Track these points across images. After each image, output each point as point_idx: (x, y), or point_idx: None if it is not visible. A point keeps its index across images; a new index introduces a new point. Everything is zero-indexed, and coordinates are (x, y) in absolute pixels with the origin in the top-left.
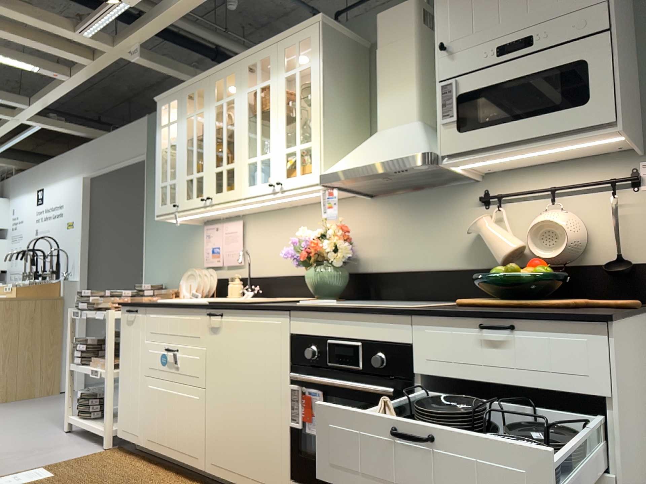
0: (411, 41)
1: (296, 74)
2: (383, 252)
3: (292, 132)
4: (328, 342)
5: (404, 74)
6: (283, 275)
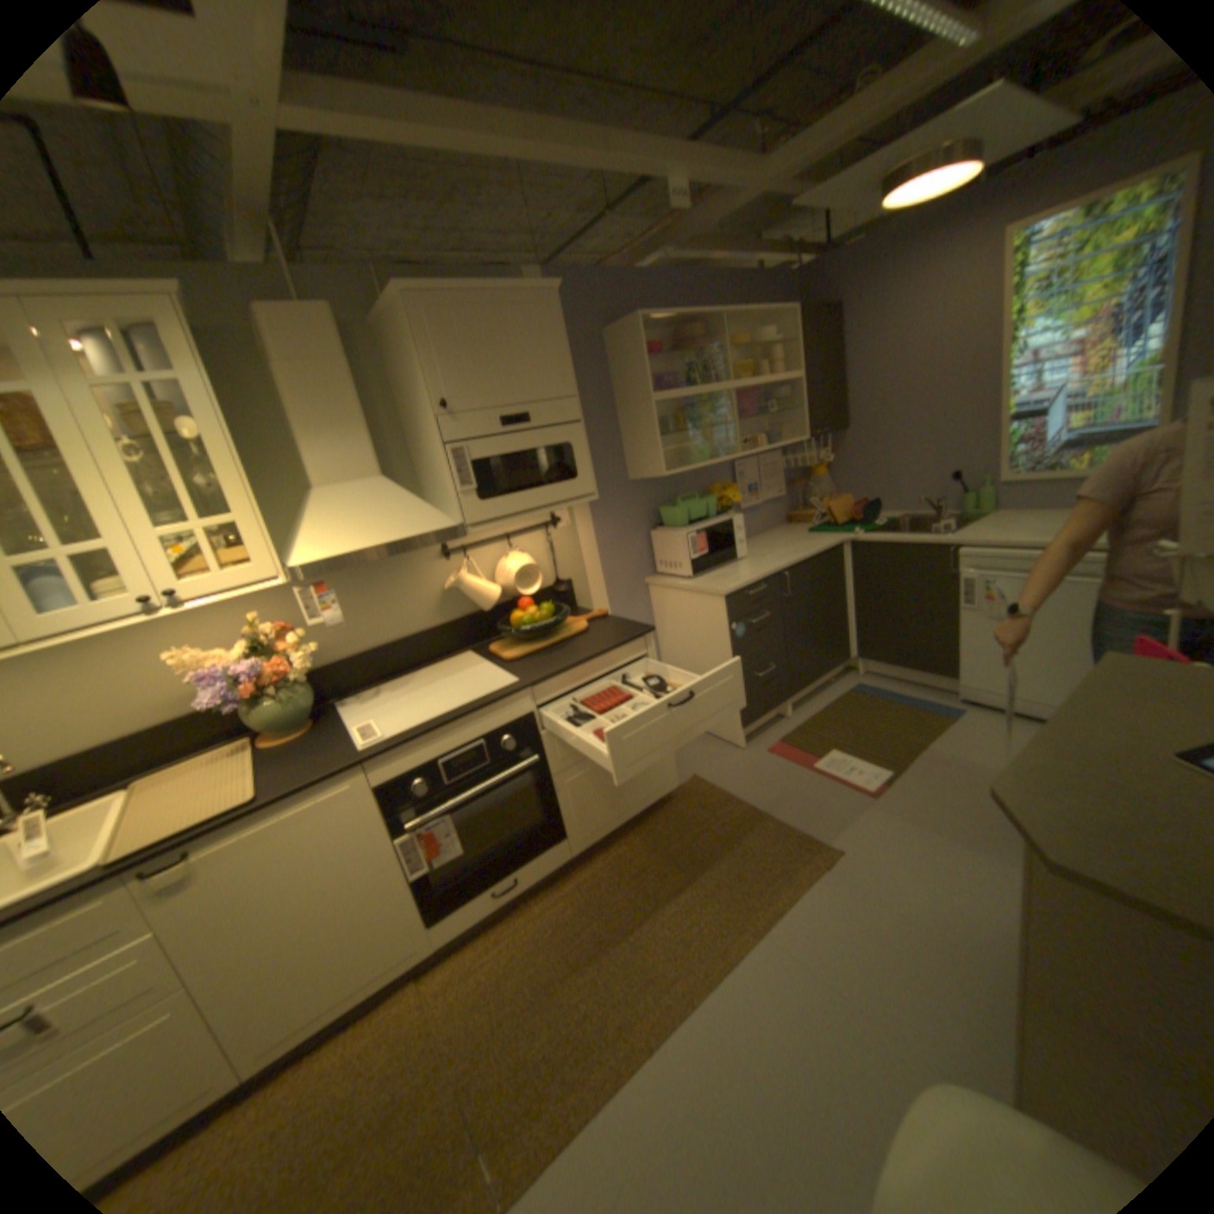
0: (341, 365)
1: (134, 385)
2: (328, 638)
3: (158, 496)
4: (437, 763)
5: (344, 411)
6: (102, 742)
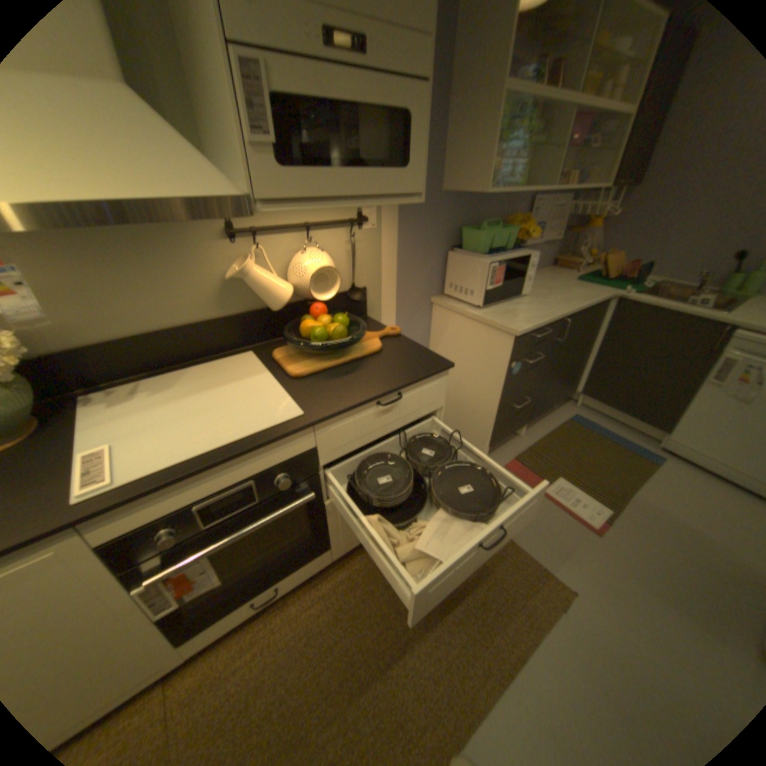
0: None
1: None
2: (65, 316)
3: None
4: (190, 508)
5: None
6: None
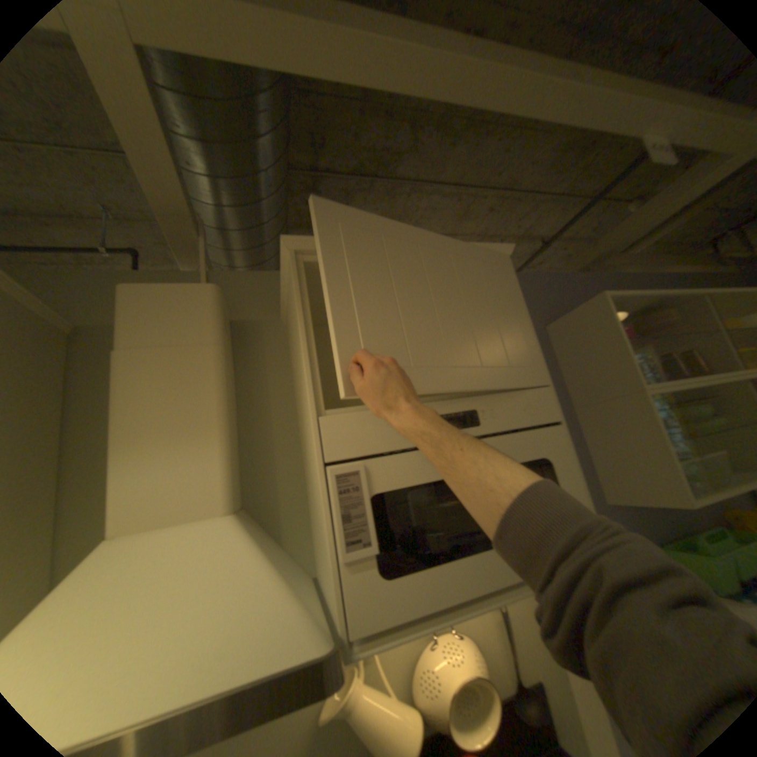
0: (210, 353)
1: None
2: None
3: None
4: None
5: (195, 413)
6: None
